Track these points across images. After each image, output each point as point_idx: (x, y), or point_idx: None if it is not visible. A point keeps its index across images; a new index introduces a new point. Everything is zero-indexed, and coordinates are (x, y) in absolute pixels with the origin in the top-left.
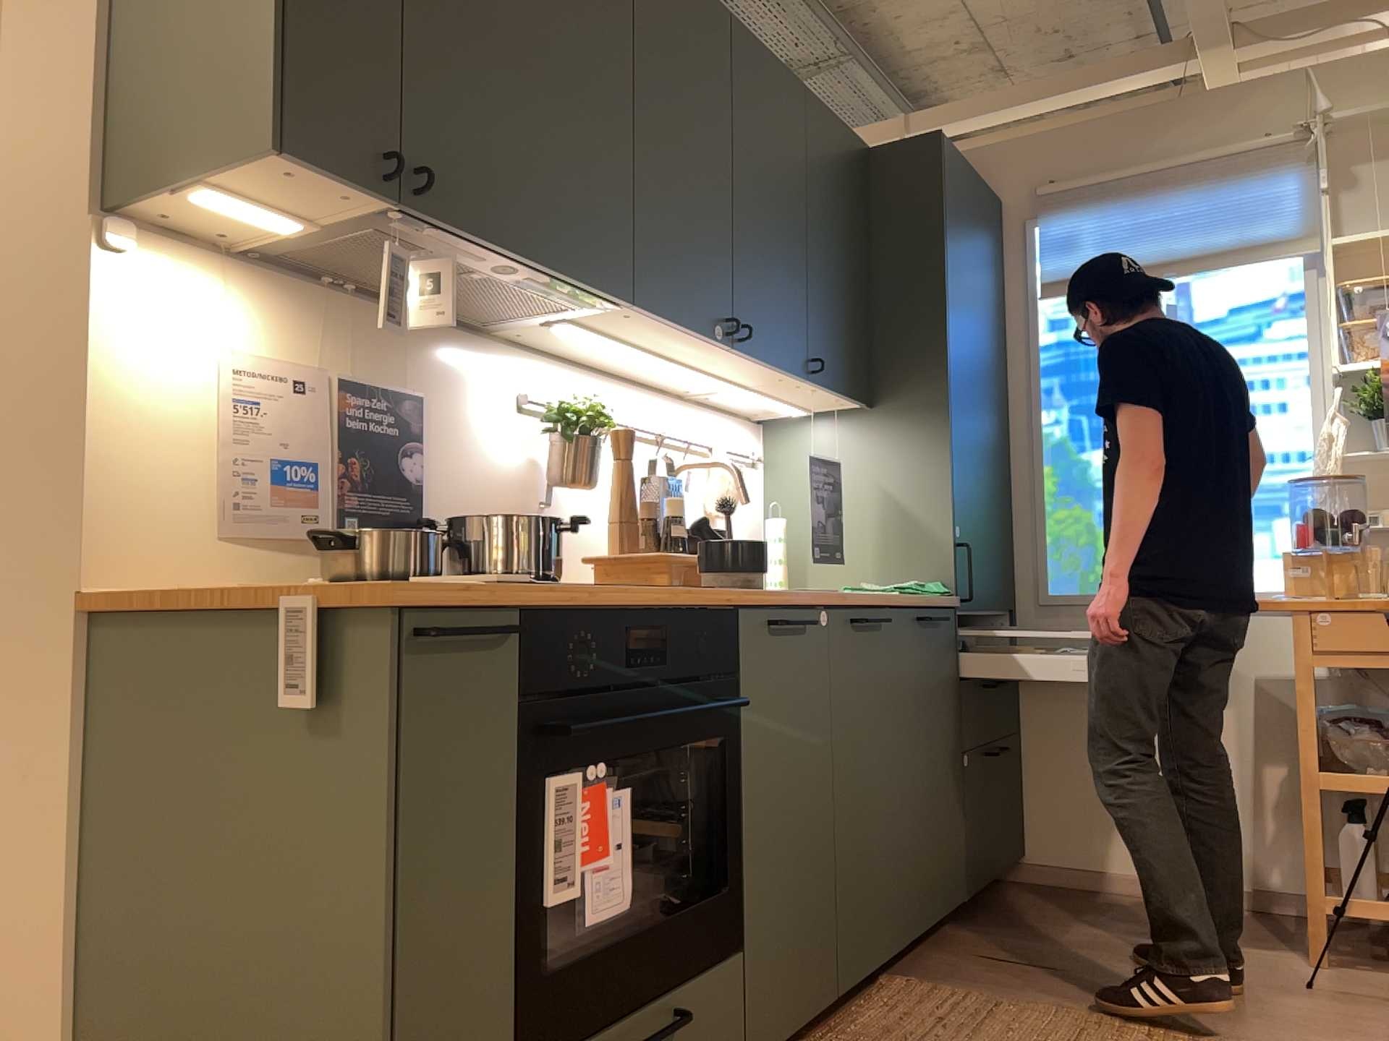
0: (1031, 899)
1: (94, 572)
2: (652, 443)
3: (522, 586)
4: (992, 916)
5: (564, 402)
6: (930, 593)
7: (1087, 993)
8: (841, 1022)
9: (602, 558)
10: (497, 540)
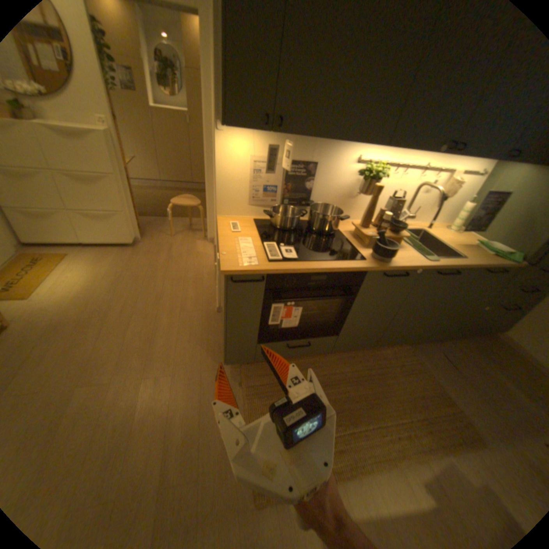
0: (491, 345)
1: (219, 212)
2: (425, 167)
3: (277, 262)
4: (467, 343)
5: (372, 165)
6: (508, 259)
7: (458, 387)
8: (378, 349)
9: (355, 226)
10: (317, 218)
